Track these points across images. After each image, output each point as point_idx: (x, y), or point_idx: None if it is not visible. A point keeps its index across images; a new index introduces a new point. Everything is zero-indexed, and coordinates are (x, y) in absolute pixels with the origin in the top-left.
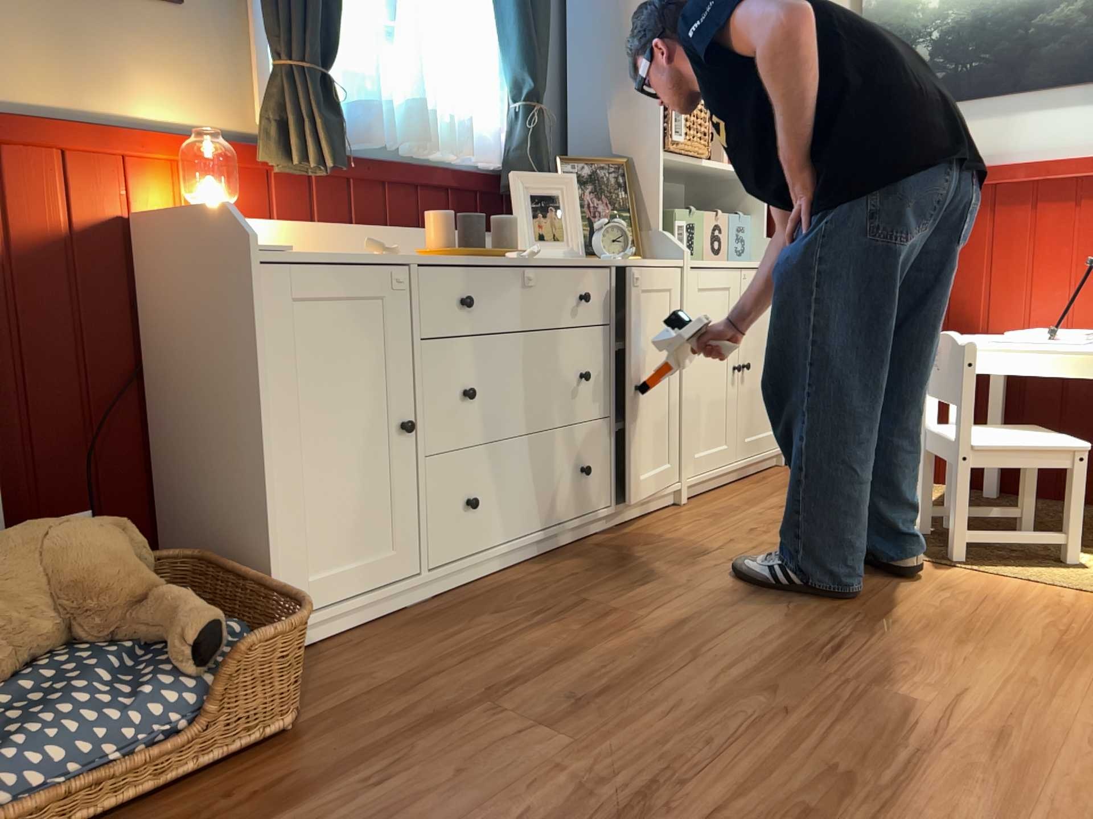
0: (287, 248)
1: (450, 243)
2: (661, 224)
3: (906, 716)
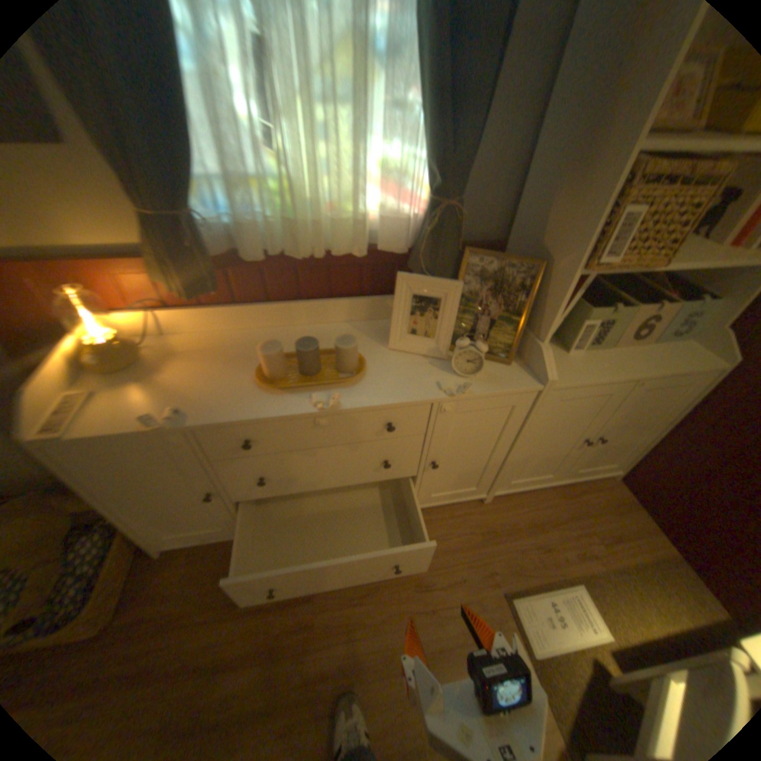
0: (59, 435)
1: (276, 372)
2: (554, 334)
3: None
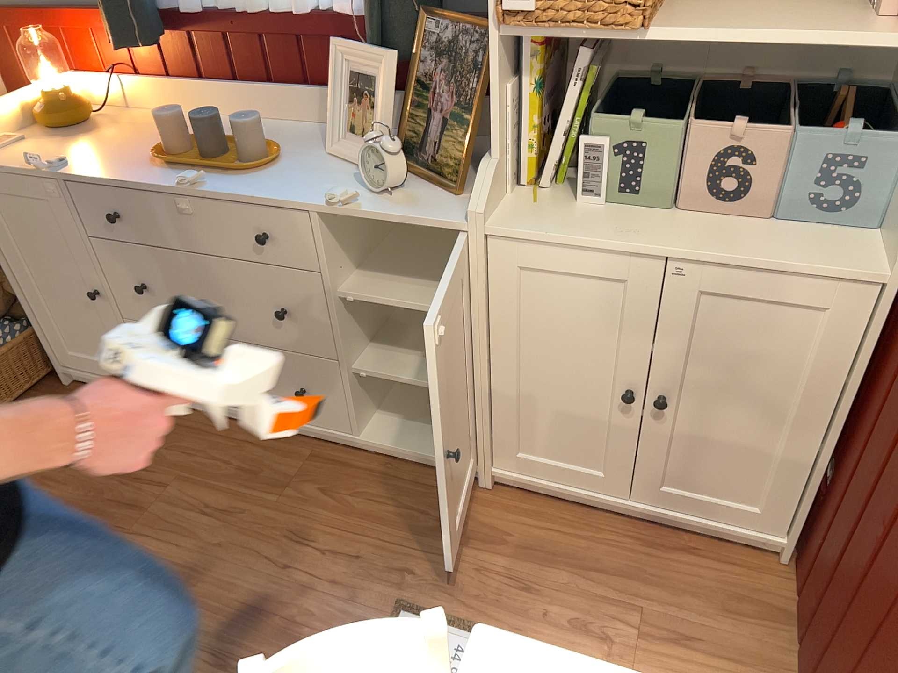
0: None
1: (178, 147)
2: (513, 149)
3: None
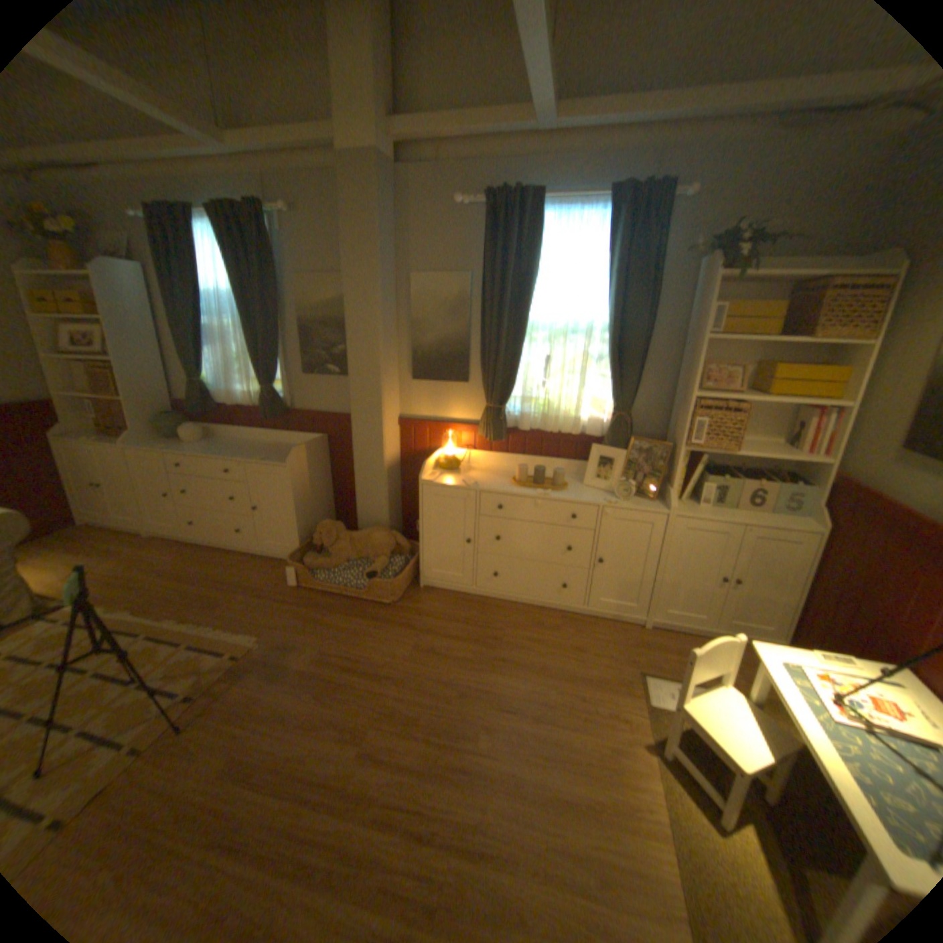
0: (433, 481)
1: (522, 479)
2: (680, 486)
3: (465, 740)
